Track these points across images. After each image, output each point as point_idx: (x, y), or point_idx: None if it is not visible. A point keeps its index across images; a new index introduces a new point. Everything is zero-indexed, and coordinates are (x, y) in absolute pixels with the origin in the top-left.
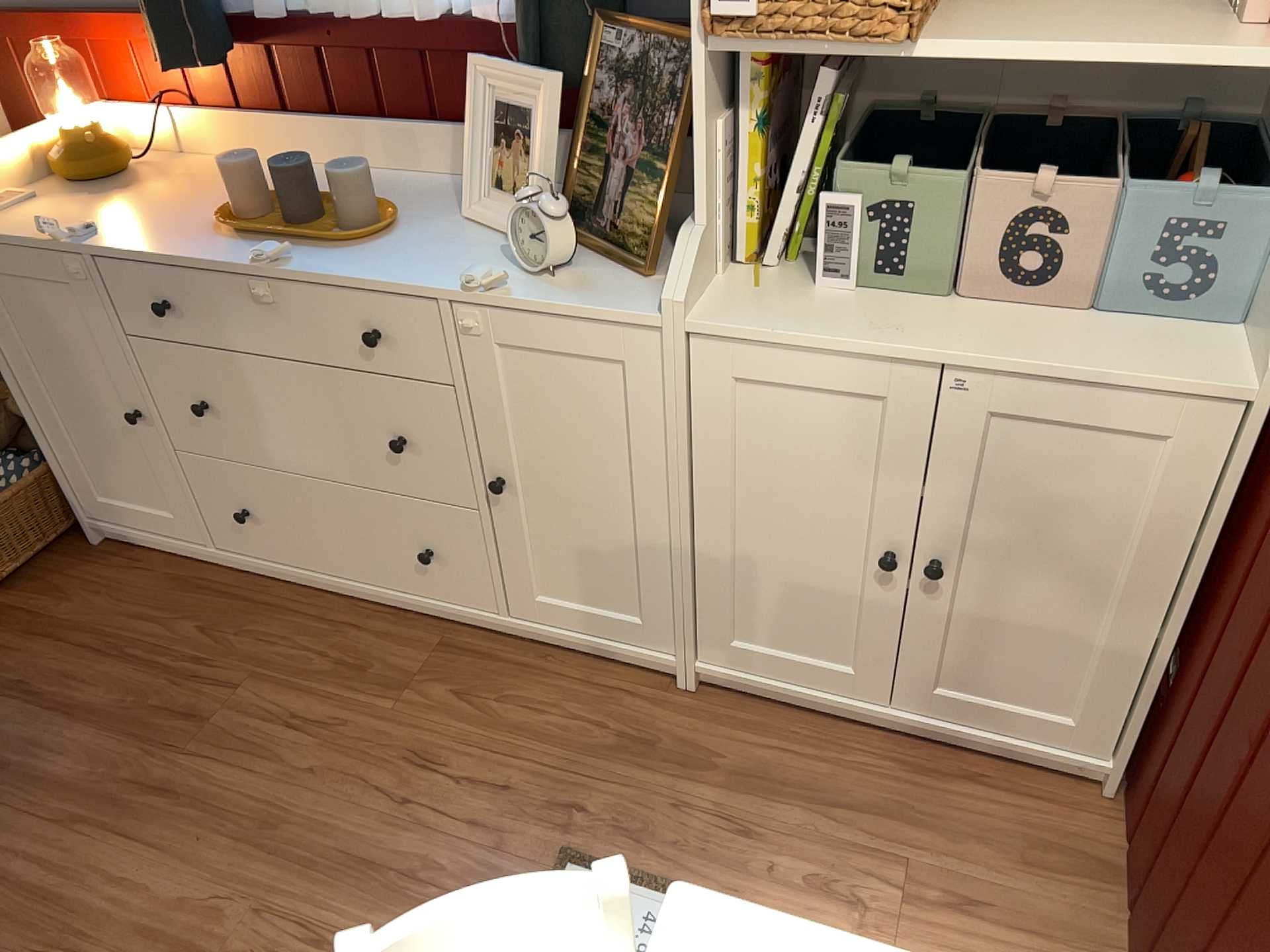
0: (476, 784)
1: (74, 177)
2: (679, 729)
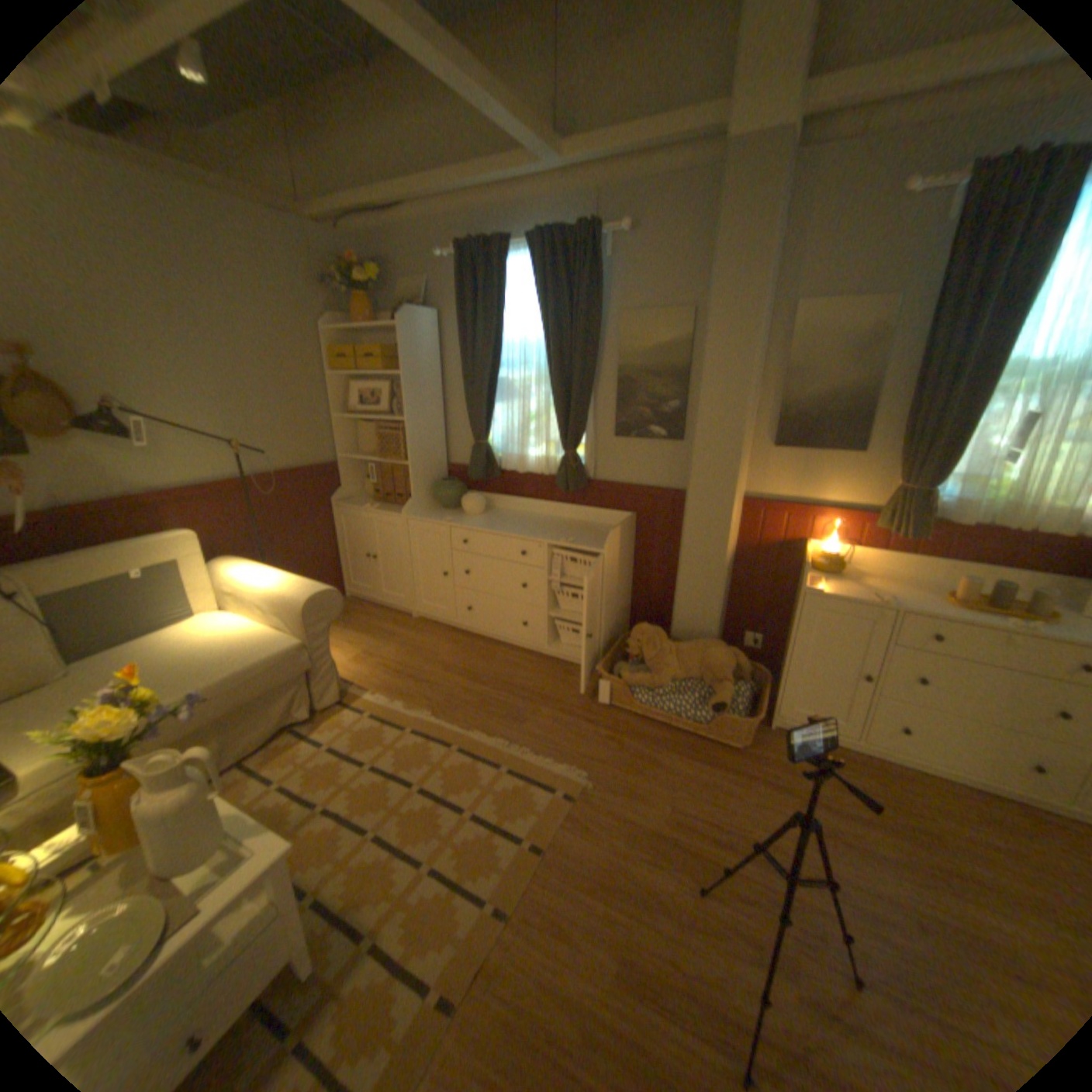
0: None
1: (828, 568)
2: None
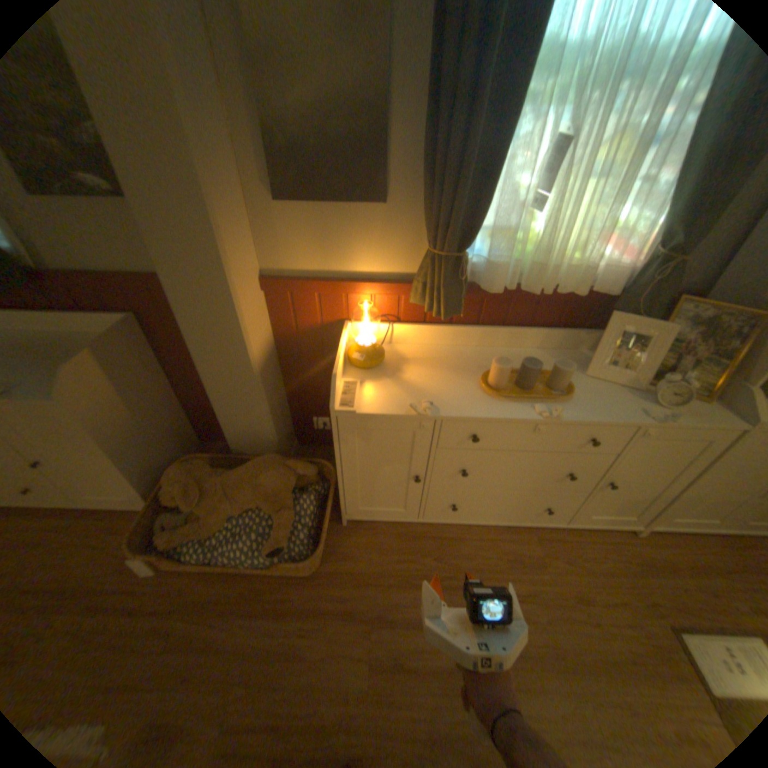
0: (615, 610)
1: (365, 365)
2: (655, 558)
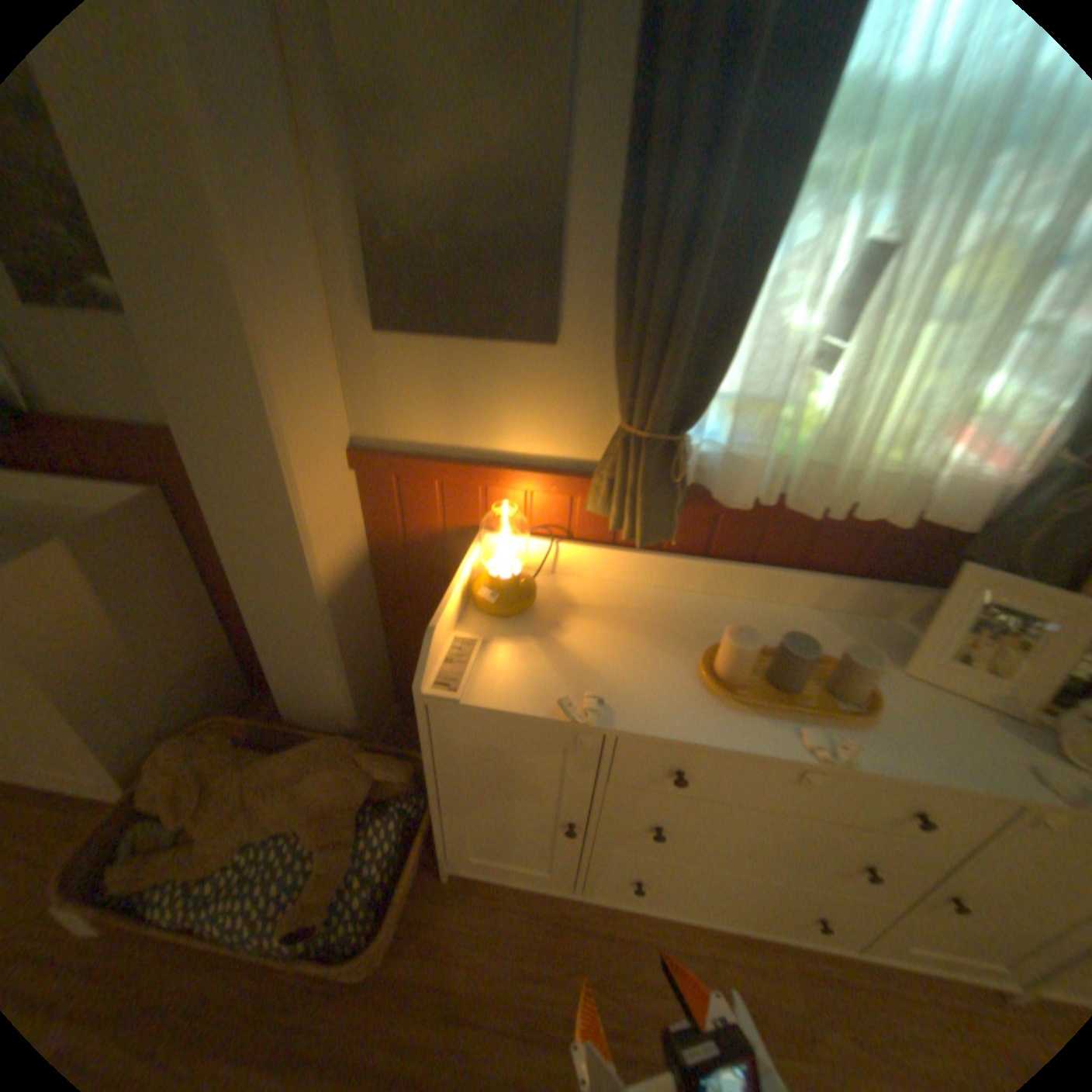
0: None
1: (498, 611)
2: None
